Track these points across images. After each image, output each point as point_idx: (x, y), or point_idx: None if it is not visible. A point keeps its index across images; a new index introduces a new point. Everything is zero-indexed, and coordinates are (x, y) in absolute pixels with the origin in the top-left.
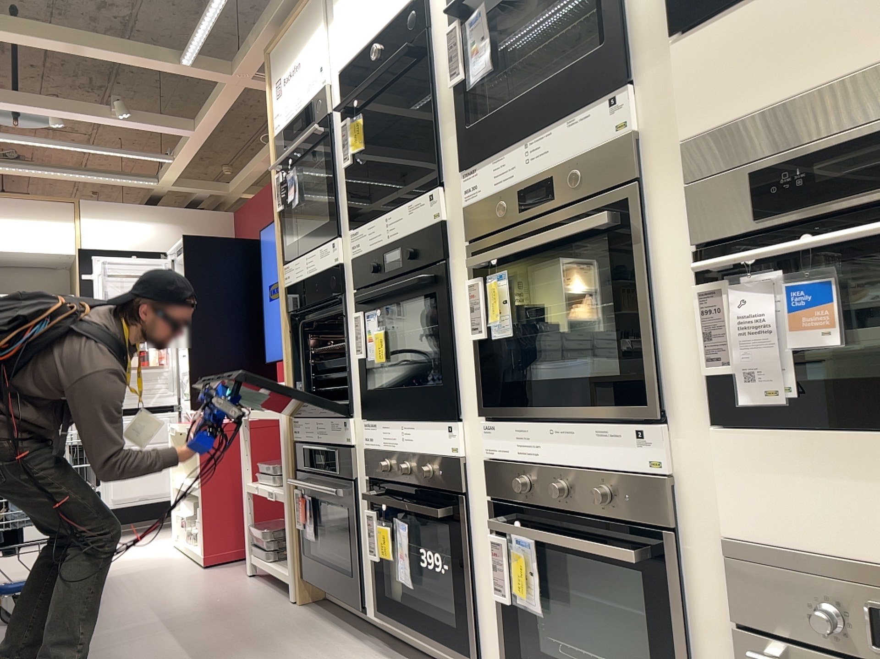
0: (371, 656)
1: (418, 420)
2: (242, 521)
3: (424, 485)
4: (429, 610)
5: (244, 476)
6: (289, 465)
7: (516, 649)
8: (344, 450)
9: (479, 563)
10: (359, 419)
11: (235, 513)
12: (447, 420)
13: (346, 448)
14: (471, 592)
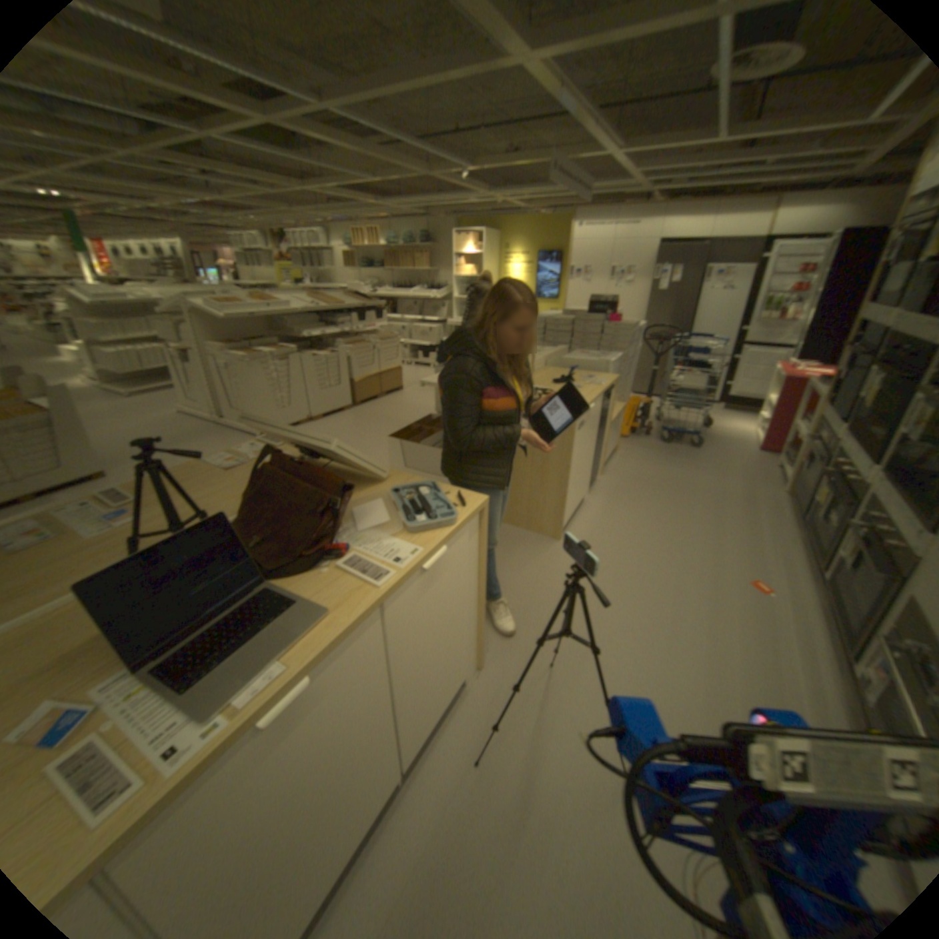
0: (796, 540)
1: (864, 453)
2: (792, 438)
3: (850, 485)
4: (834, 539)
5: (804, 415)
6: (818, 426)
7: (843, 579)
8: (841, 439)
9: (849, 536)
10: (849, 430)
11: (789, 433)
12: (873, 463)
13: (838, 440)
14: (840, 545)
